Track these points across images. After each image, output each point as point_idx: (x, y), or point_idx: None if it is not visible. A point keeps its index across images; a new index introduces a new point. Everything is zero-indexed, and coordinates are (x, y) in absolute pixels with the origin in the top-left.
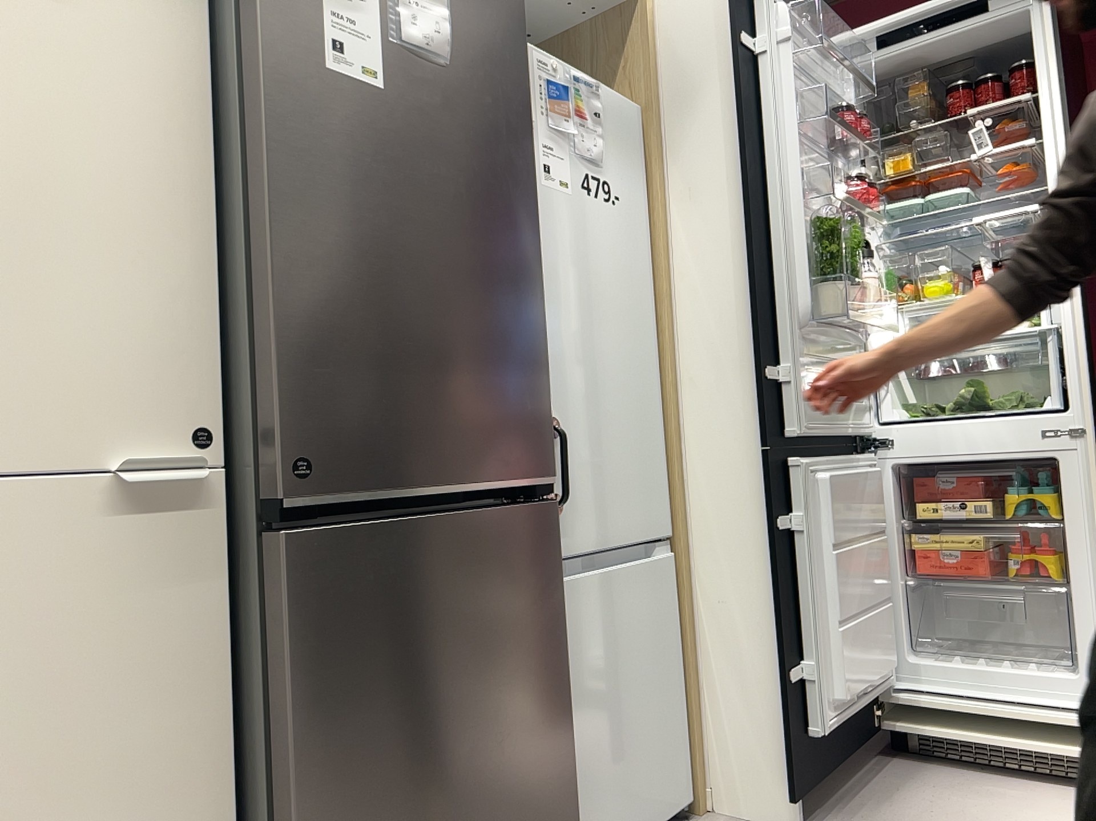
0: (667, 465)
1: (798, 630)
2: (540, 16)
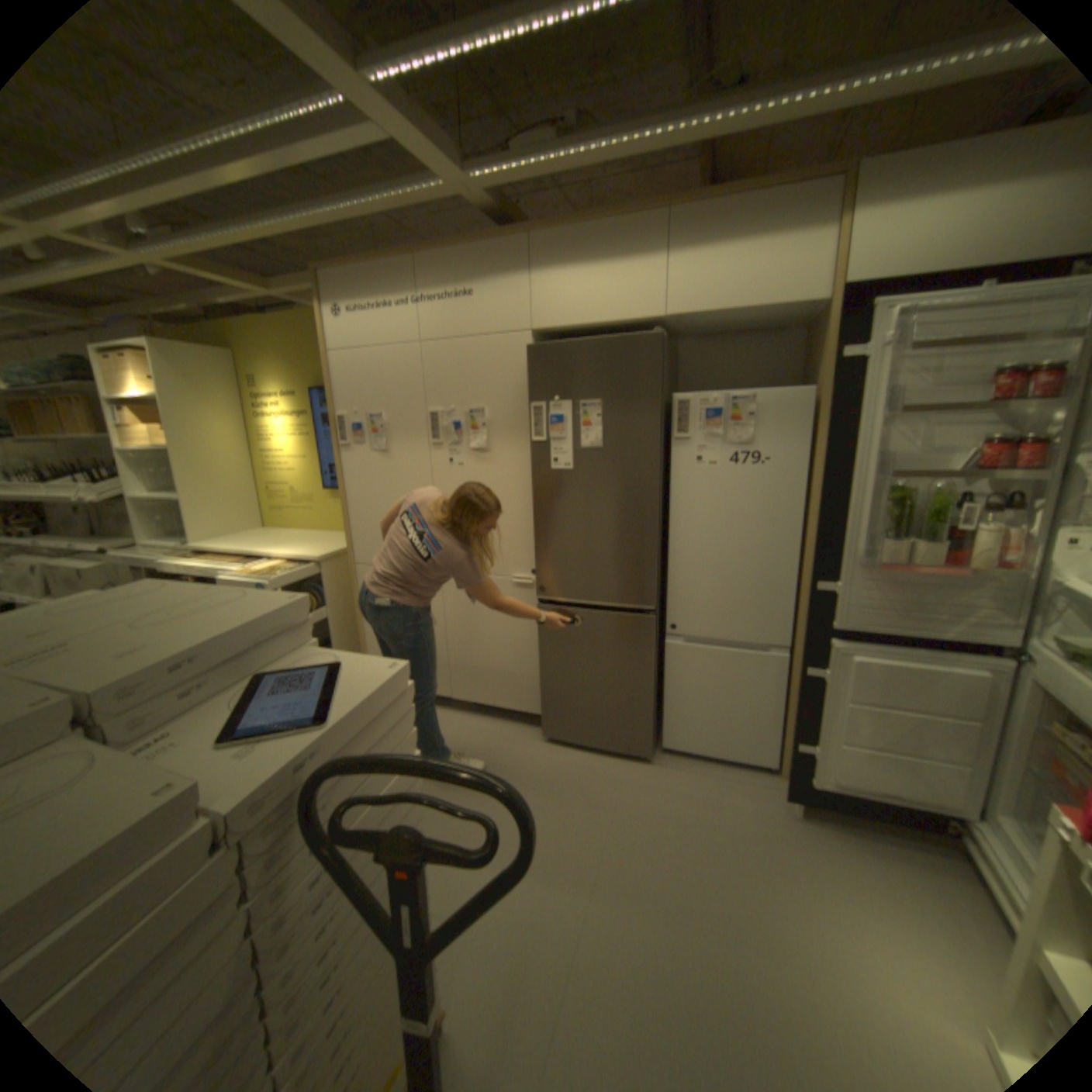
0: (799, 610)
1: (817, 732)
2: (791, 315)
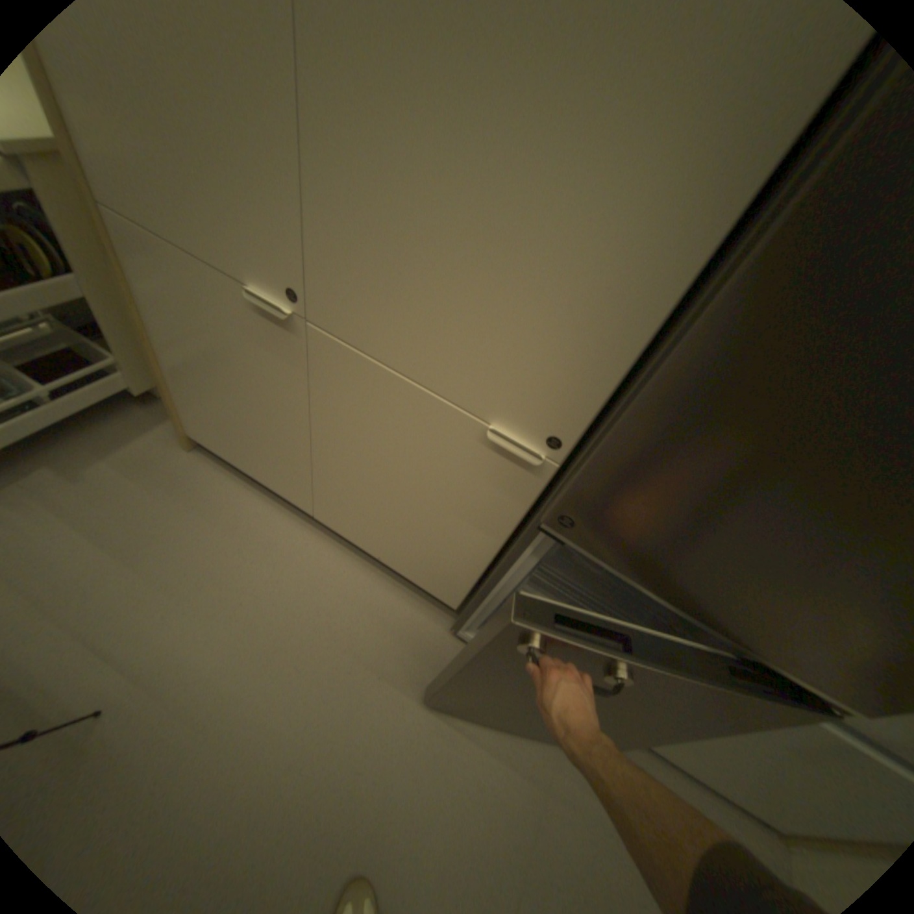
0: None
1: None
2: None
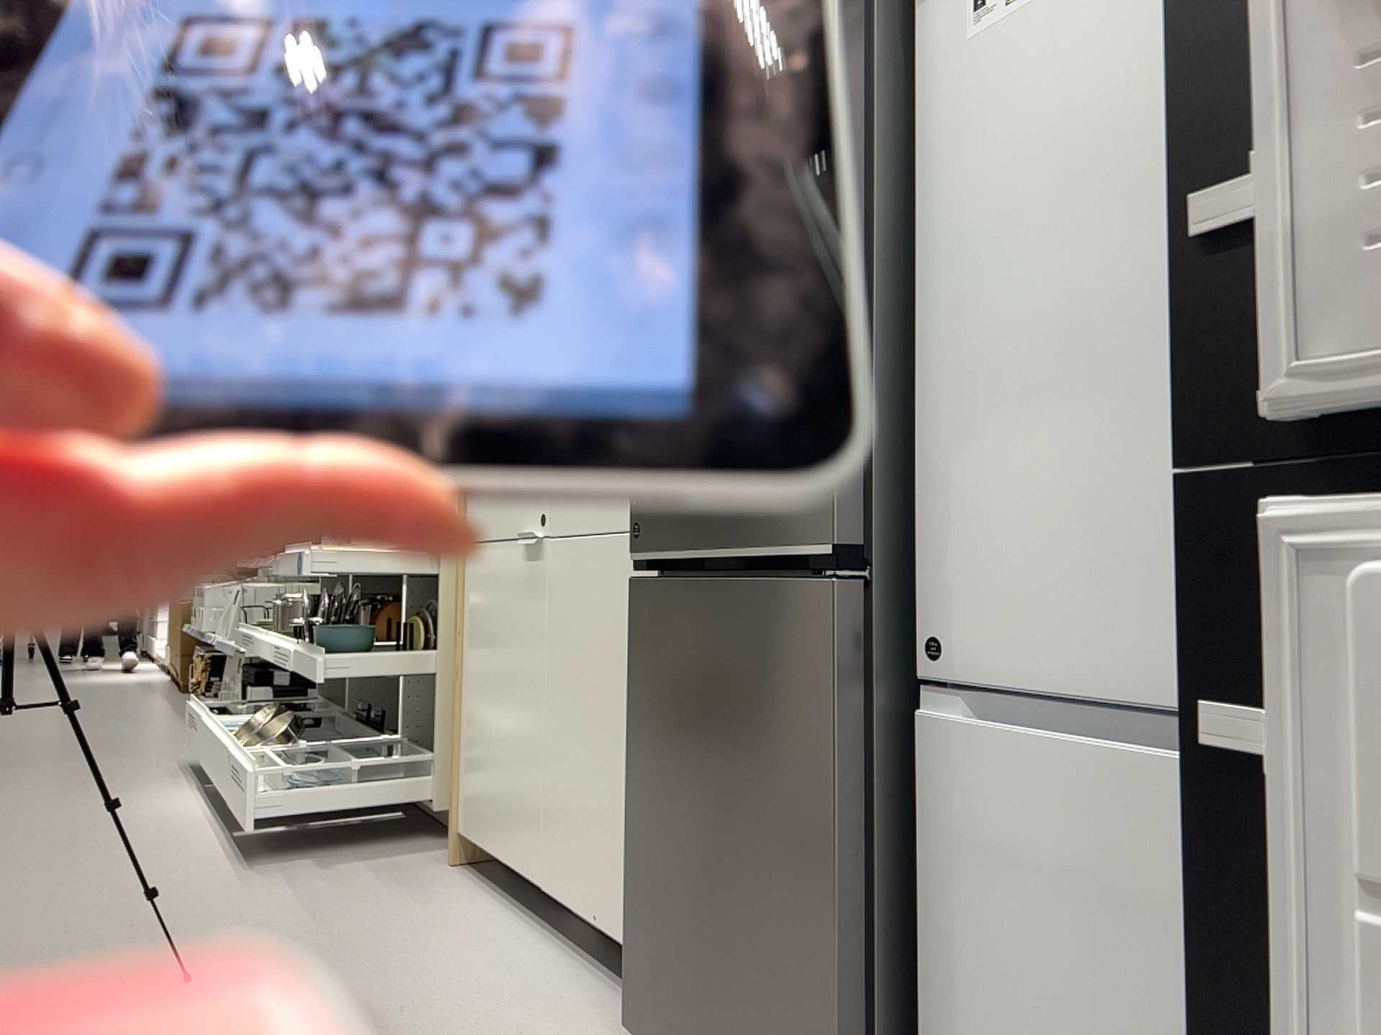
0: None
1: None
2: None
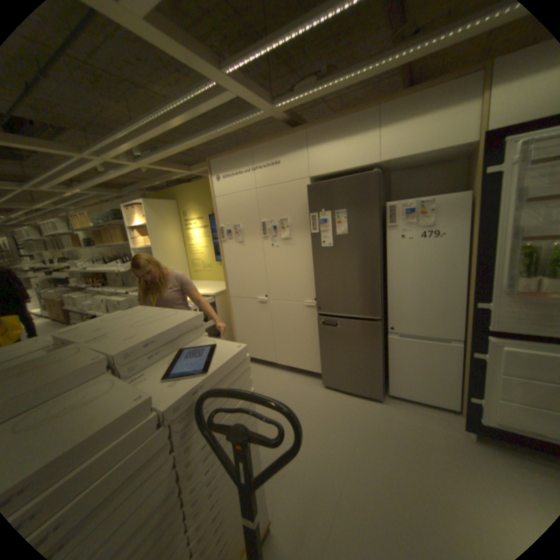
0: (468, 319)
1: (482, 391)
2: (455, 152)
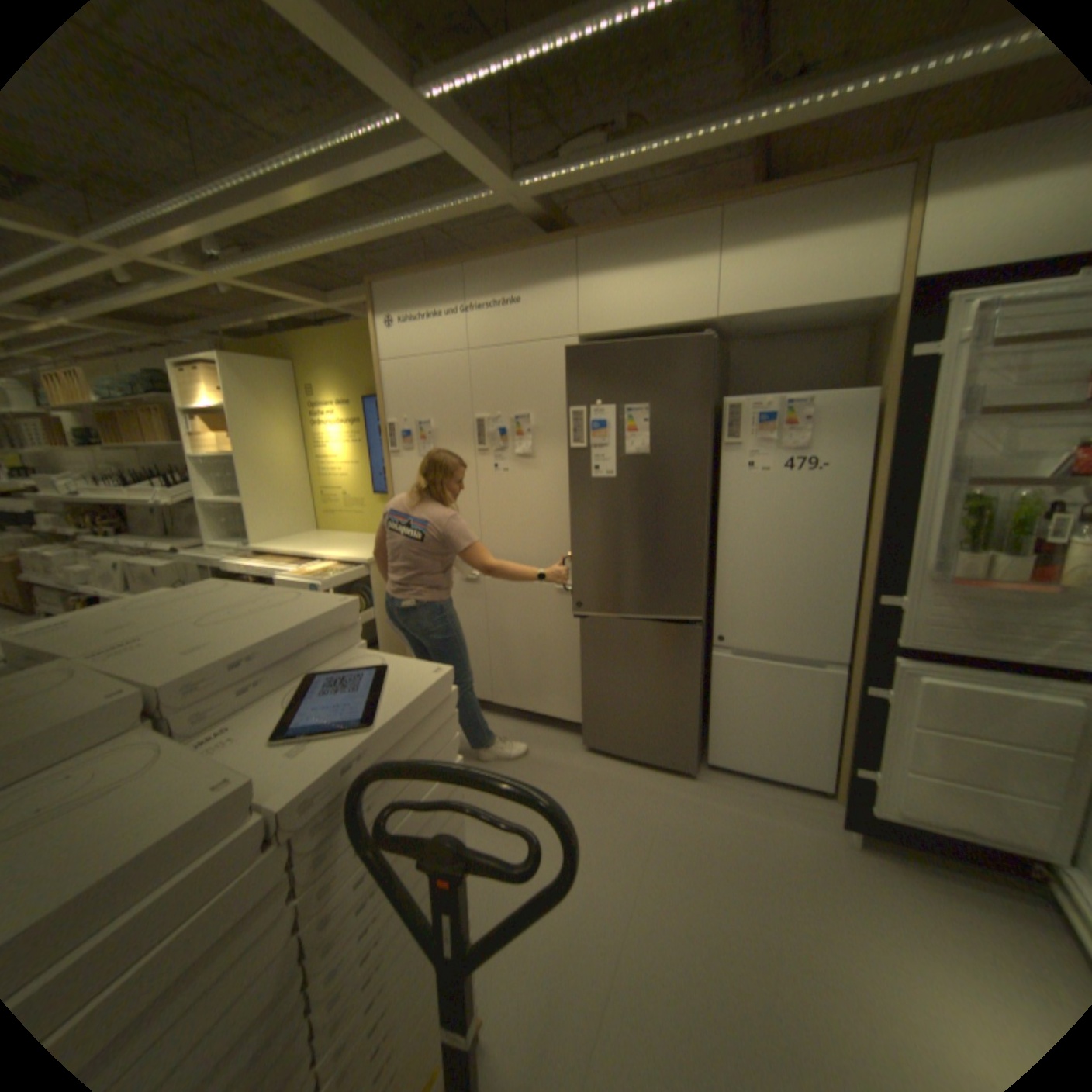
0: (859, 625)
1: (879, 756)
2: (853, 313)
